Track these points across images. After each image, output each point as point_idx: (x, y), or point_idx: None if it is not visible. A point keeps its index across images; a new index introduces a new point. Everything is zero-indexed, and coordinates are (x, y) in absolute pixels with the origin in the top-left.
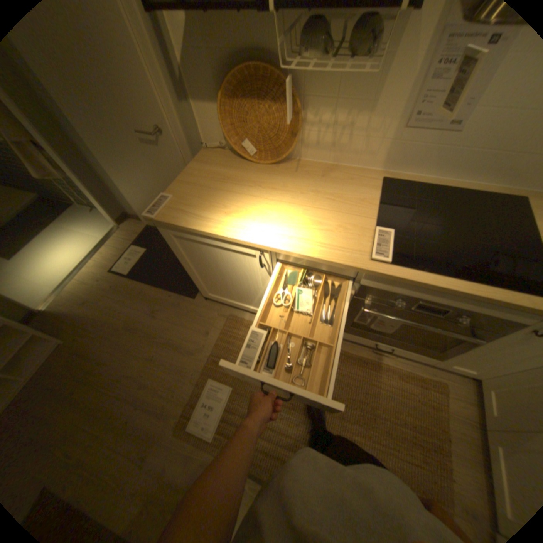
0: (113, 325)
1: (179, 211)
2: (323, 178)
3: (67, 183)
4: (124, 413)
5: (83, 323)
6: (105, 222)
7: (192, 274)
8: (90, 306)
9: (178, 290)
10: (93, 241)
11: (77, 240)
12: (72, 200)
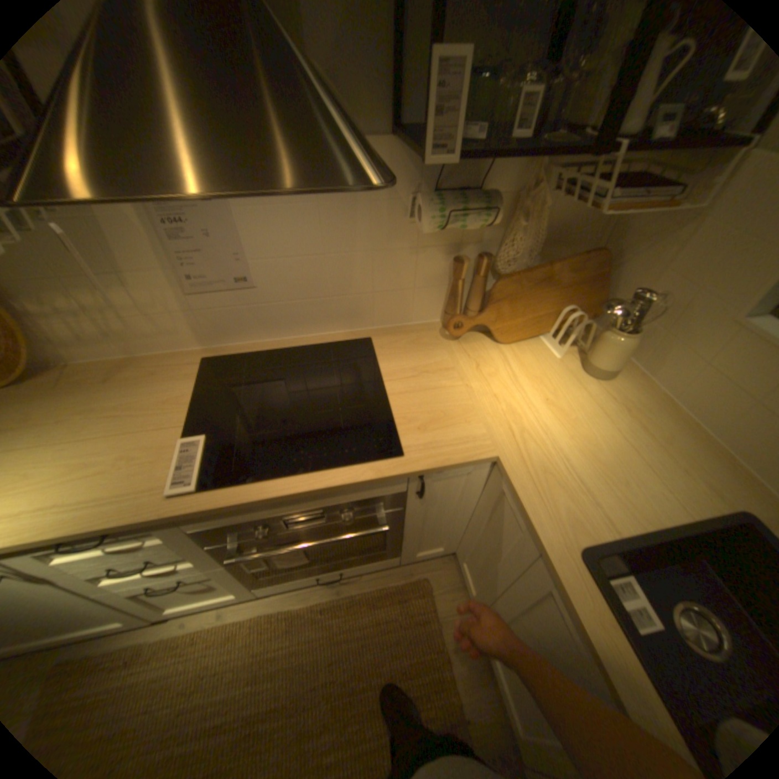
0: None
1: None
2: (104, 386)
3: None
4: None
5: None
6: None
7: None
8: None
9: None
10: None
11: None
12: None
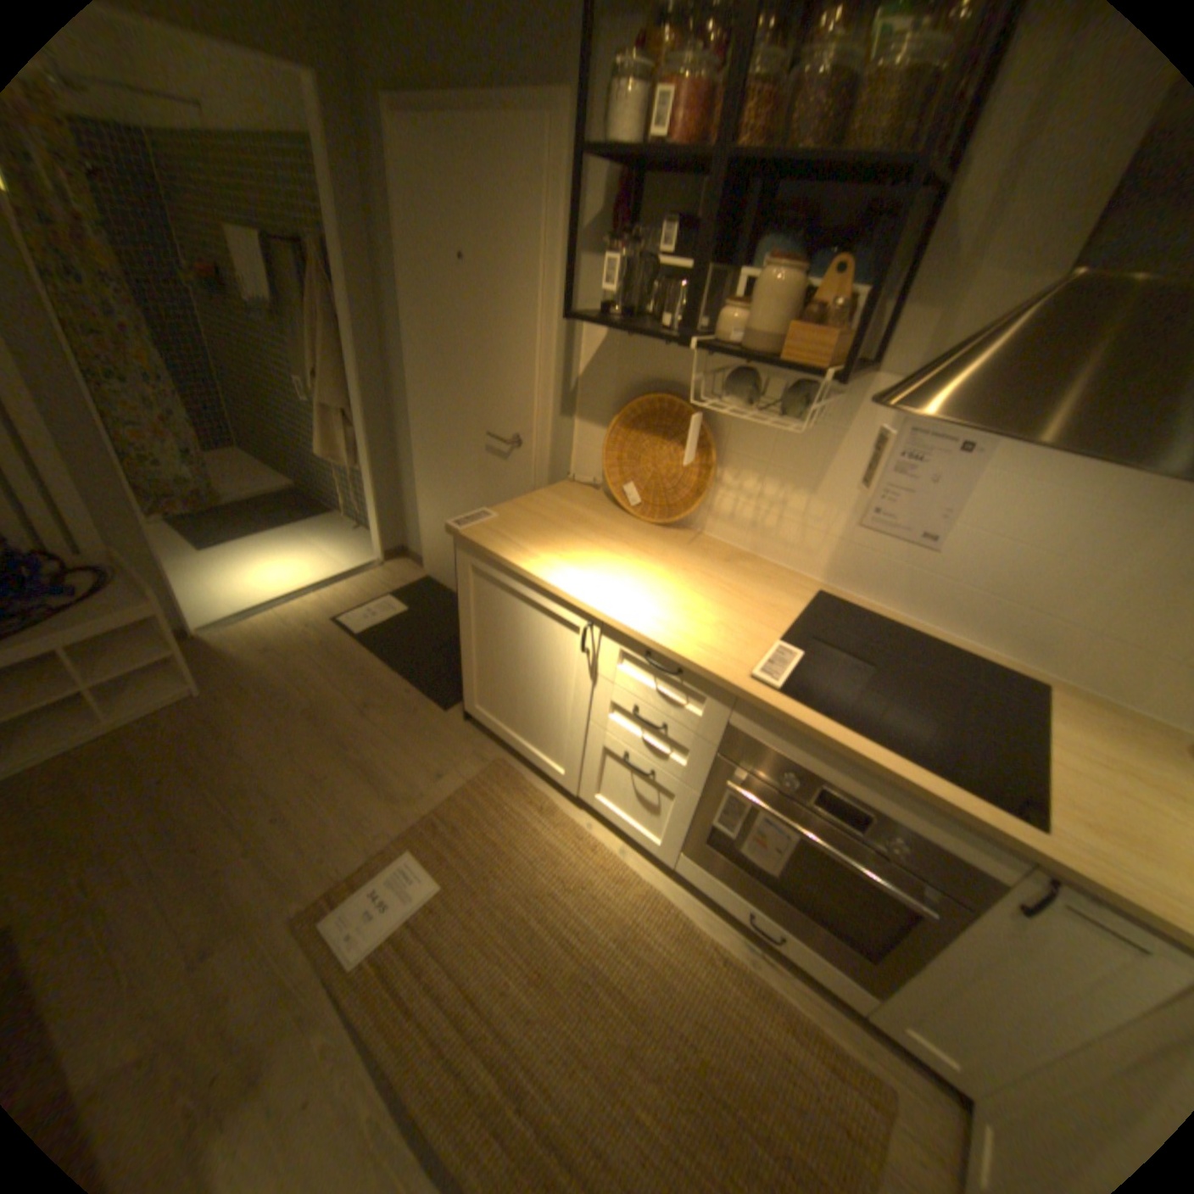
0: (294, 700)
1: (498, 535)
2: (725, 564)
3: (350, 479)
4: (224, 853)
5: (250, 679)
6: (368, 550)
7: (467, 656)
8: (275, 659)
9: (428, 687)
10: (336, 569)
11: (313, 559)
12: (339, 505)
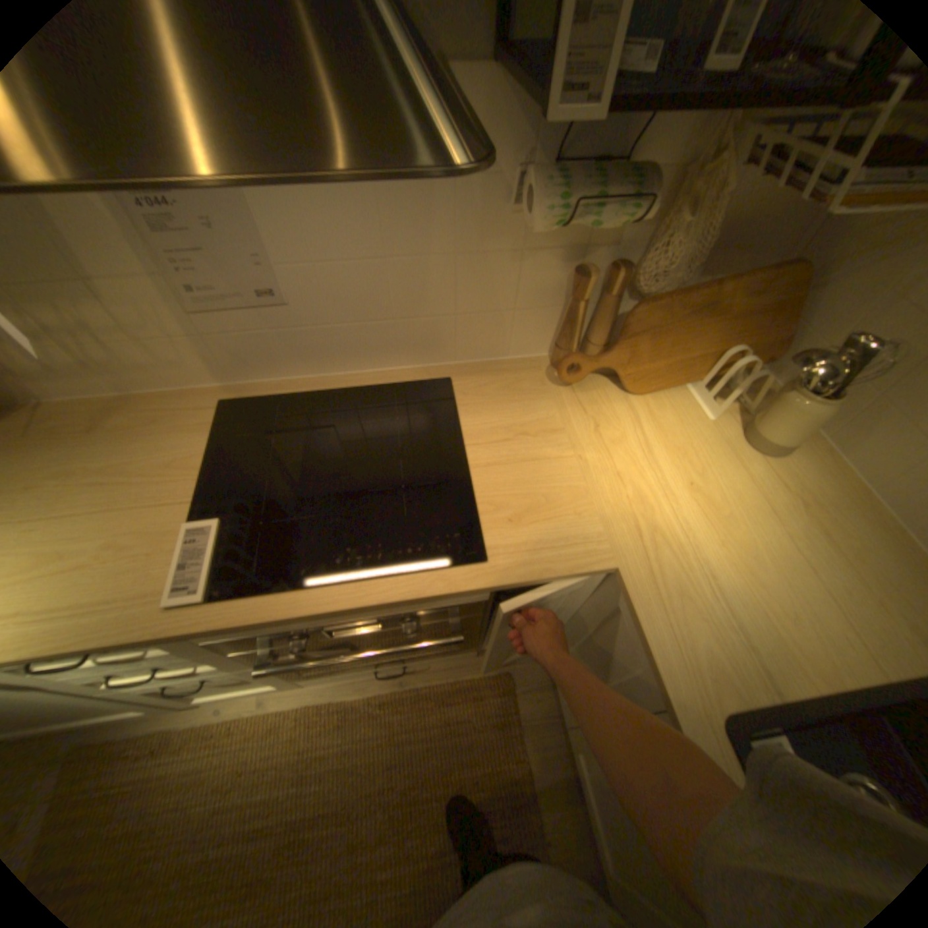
0: None
1: None
2: (86, 438)
3: None
4: None
5: None
6: None
7: None
8: None
9: None
10: None
11: None
12: None
